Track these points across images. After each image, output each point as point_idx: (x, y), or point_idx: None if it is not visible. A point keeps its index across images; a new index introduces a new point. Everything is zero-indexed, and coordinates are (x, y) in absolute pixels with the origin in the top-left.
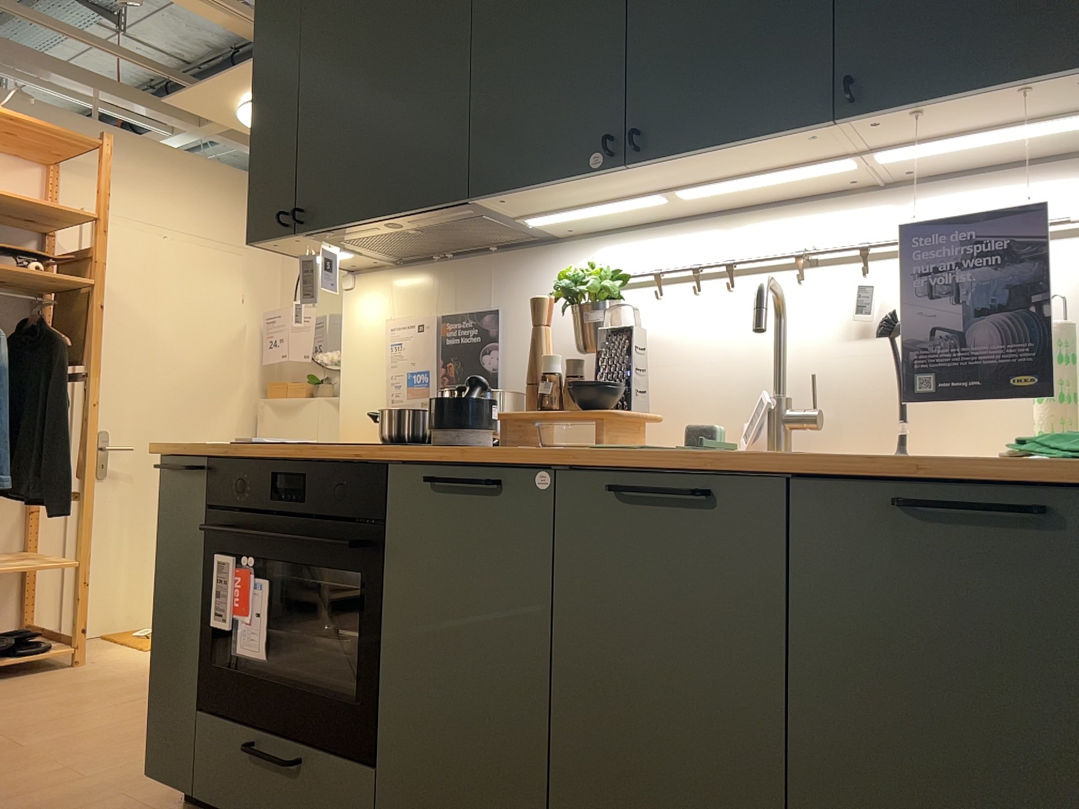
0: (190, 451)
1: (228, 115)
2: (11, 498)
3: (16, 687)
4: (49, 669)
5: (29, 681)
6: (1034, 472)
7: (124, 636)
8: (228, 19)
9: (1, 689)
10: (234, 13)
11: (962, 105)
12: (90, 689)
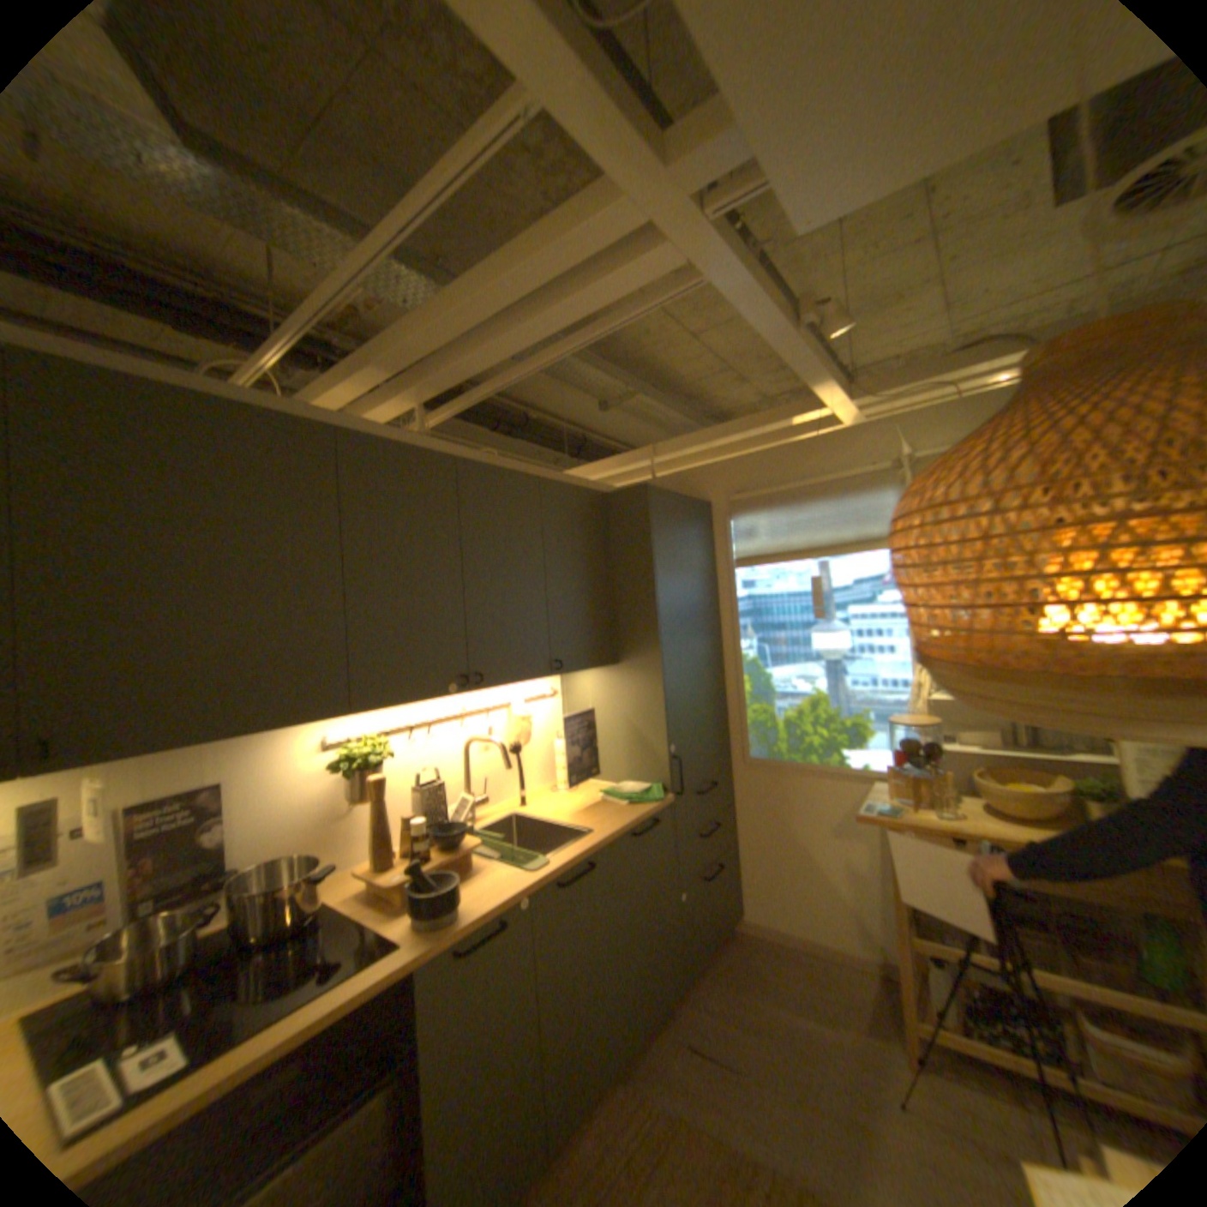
0: None
1: None
2: None
3: None
4: None
5: None
6: (648, 810)
7: None
8: None
9: None
10: None
11: (573, 671)
12: None
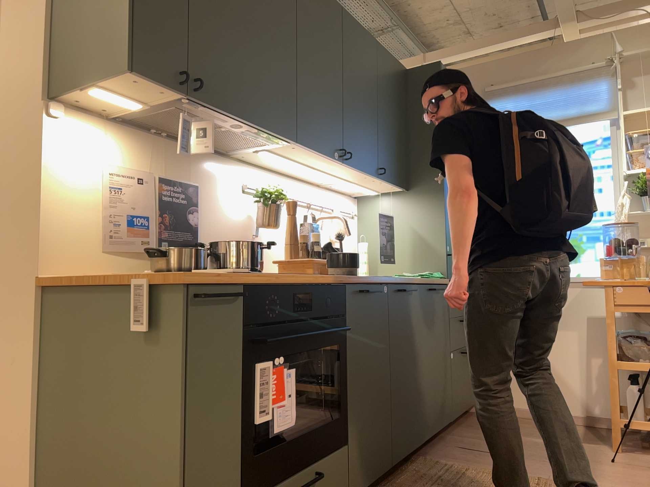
0: (231, 280)
1: None
2: None
3: None
4: None
5: None
6: (437, 281)
7: None
8: None
9: None
10: None
11: (385, 183)
12: None
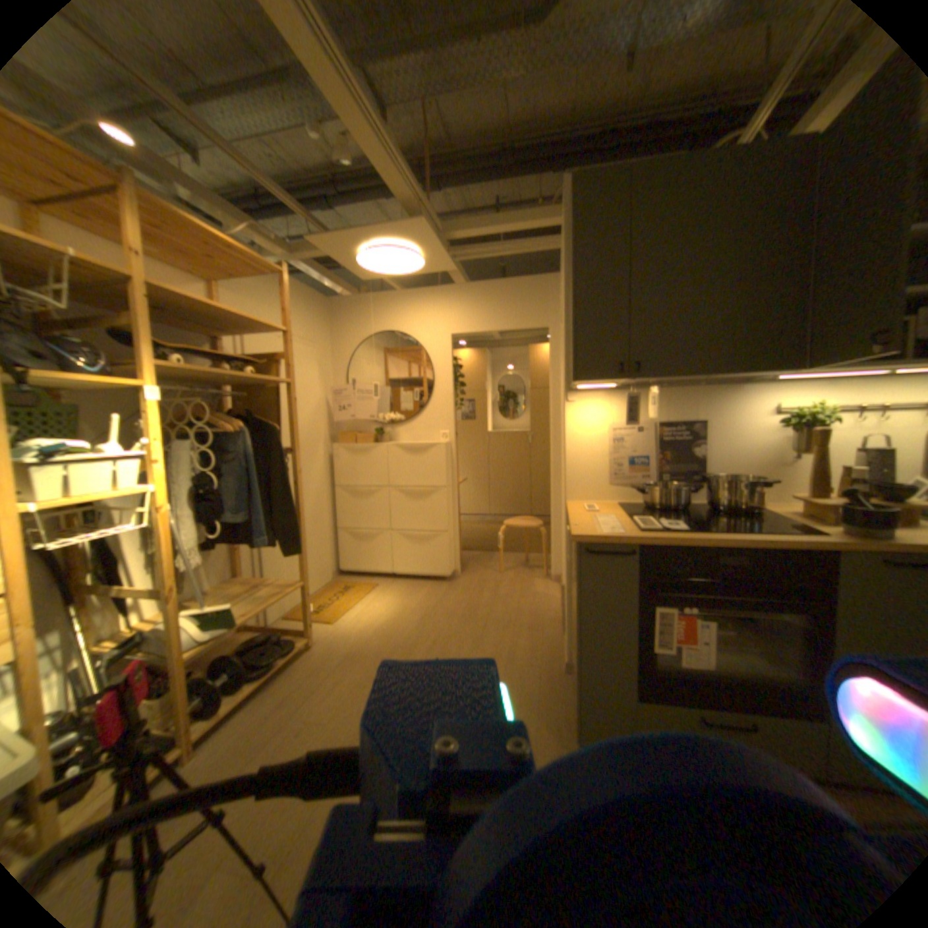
0: (623, 540)
1: (346, 248)
2: (228, 543)
3: (300, 679)
4: (295, 657)
5: (301, 672)
6: None
7: (298, 613)
8: (404, 181)
9: (293, 685)
10: (410, 177)
11: None
12: (355, 667)
